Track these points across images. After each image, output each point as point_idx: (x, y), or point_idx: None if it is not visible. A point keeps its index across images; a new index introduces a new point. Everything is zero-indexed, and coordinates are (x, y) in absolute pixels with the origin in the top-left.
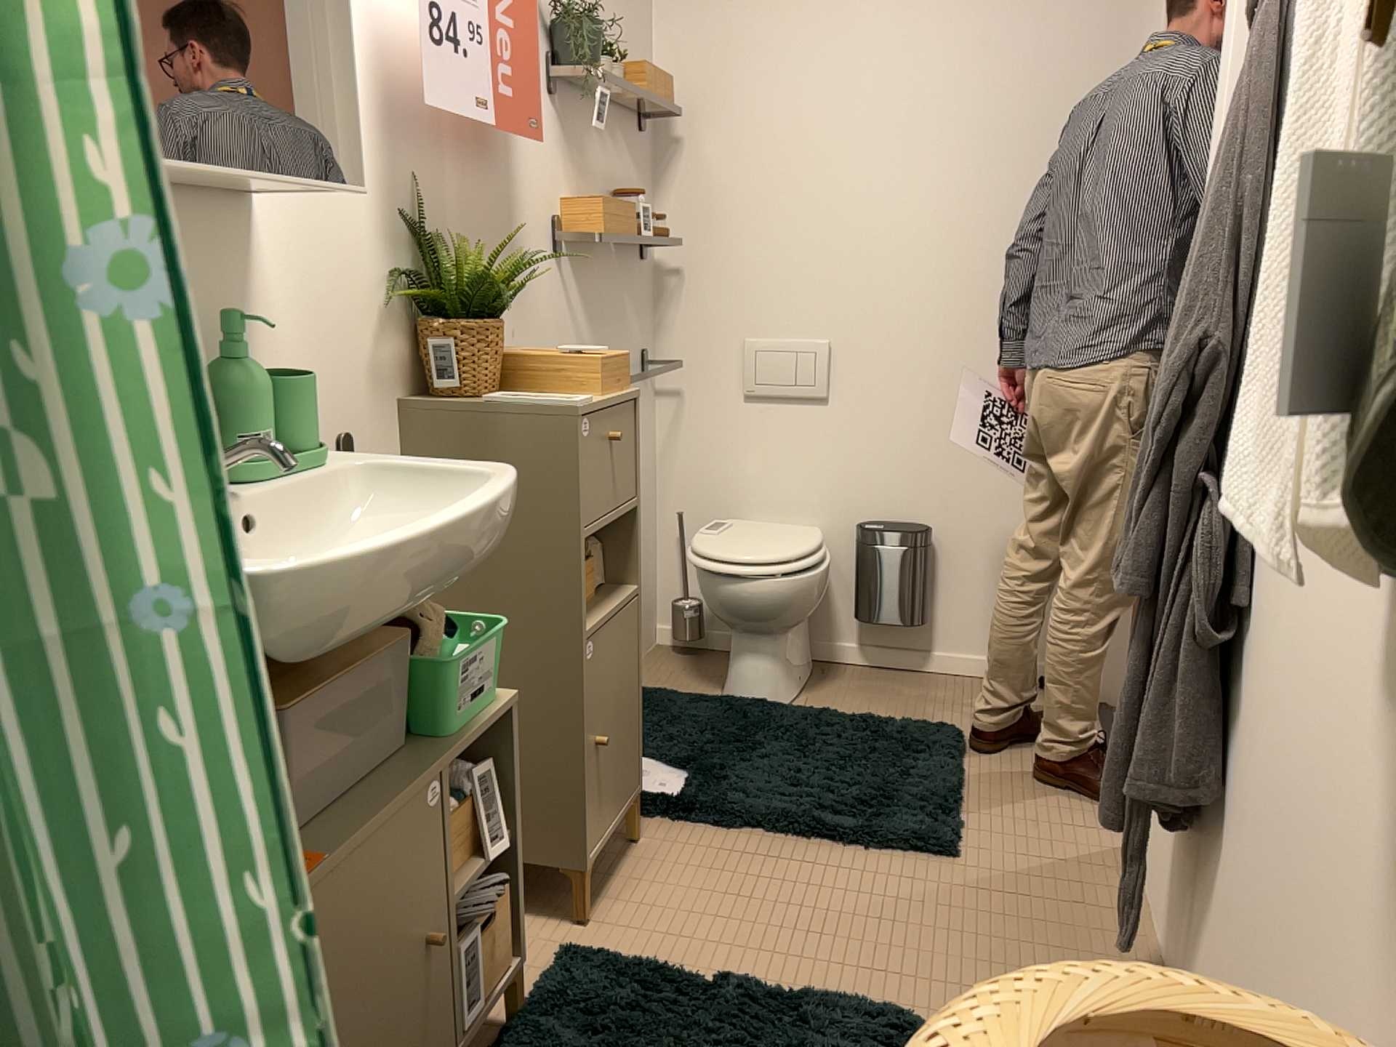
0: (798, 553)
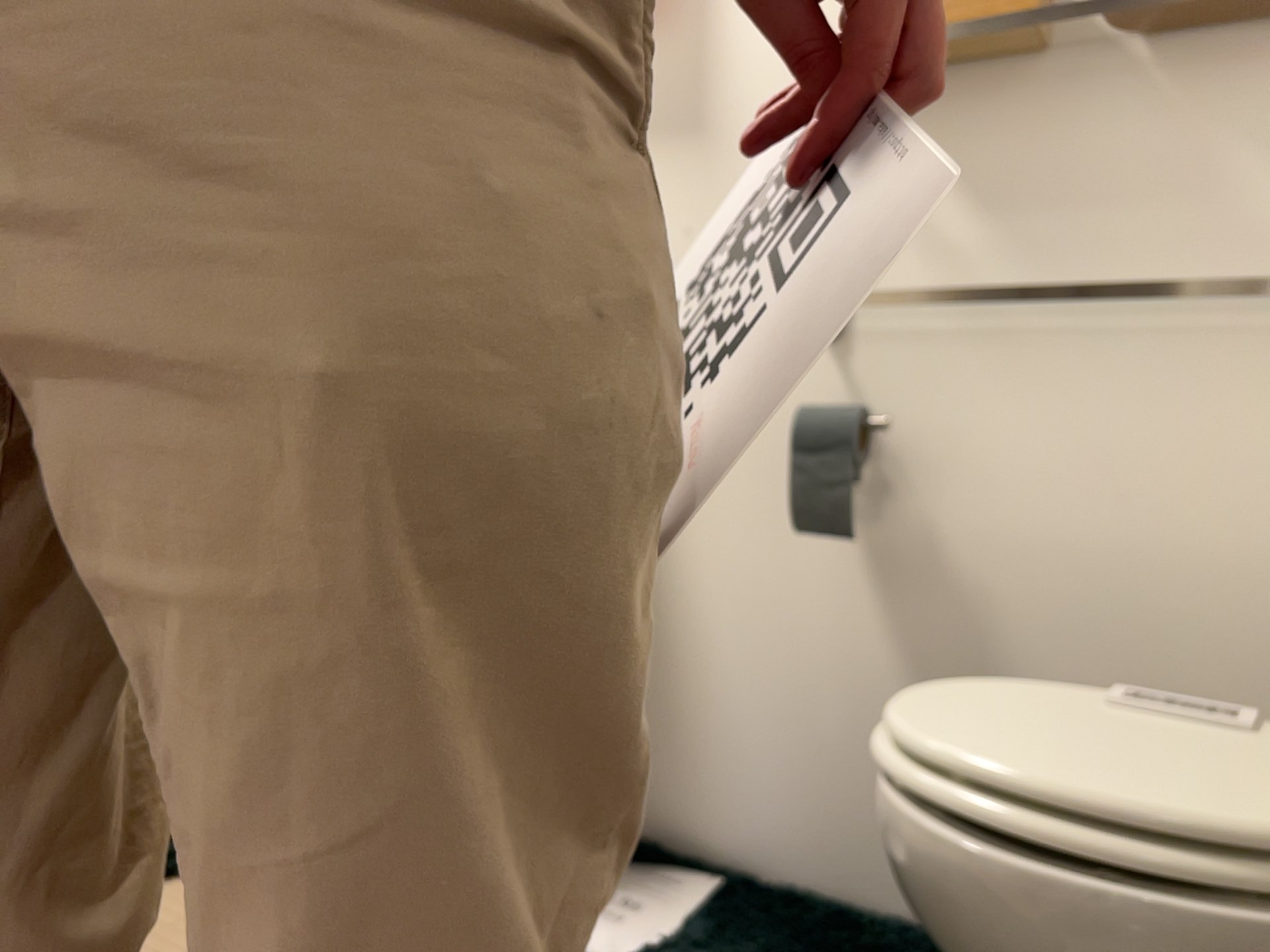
0: (964, 759)
